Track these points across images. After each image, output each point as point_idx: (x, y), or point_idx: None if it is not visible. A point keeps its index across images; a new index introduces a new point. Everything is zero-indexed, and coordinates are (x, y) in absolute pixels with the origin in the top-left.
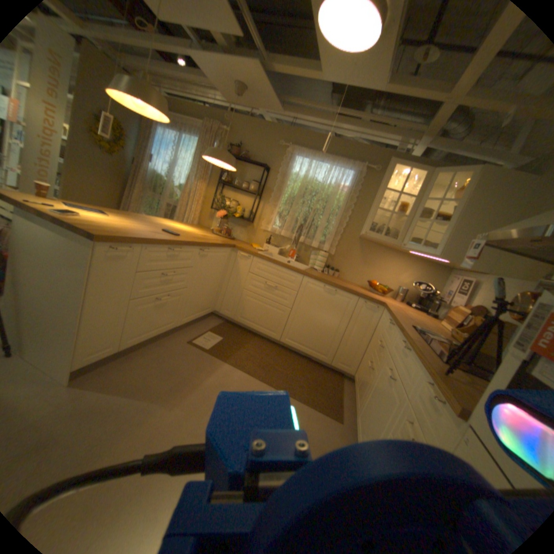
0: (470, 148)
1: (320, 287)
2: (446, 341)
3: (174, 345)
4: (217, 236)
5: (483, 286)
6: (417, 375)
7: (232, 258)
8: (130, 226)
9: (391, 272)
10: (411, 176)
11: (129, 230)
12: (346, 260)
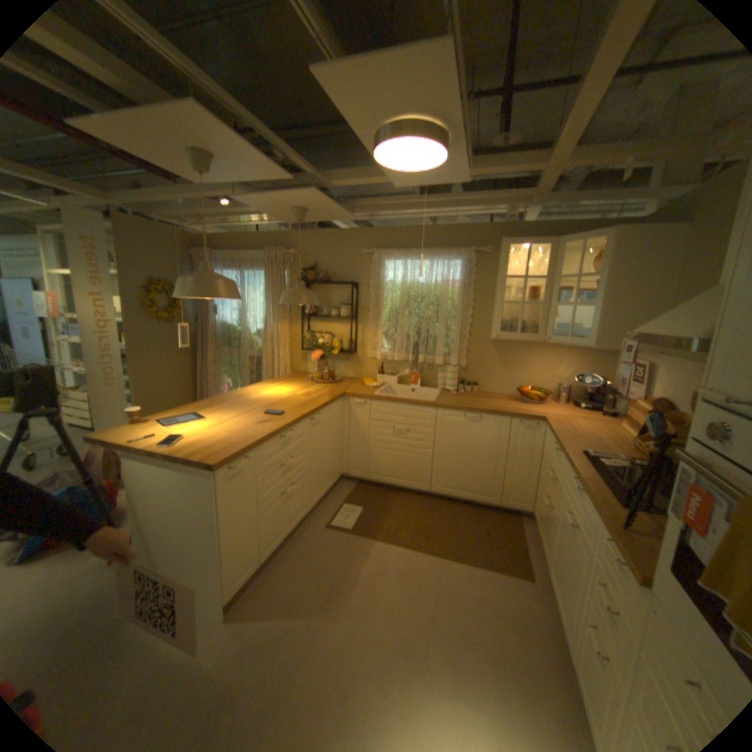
0: (597, 194)
1: (461, 416)
2: (628, 462)
3: (312, 536)
4: (320, 385)
5: (661, 370)
6: (598, 526)
7: (345, 408)
8: (232, 426)
9: (543, 368)
10: (534, 247)
11: (235, 436)
12: (482, 368)
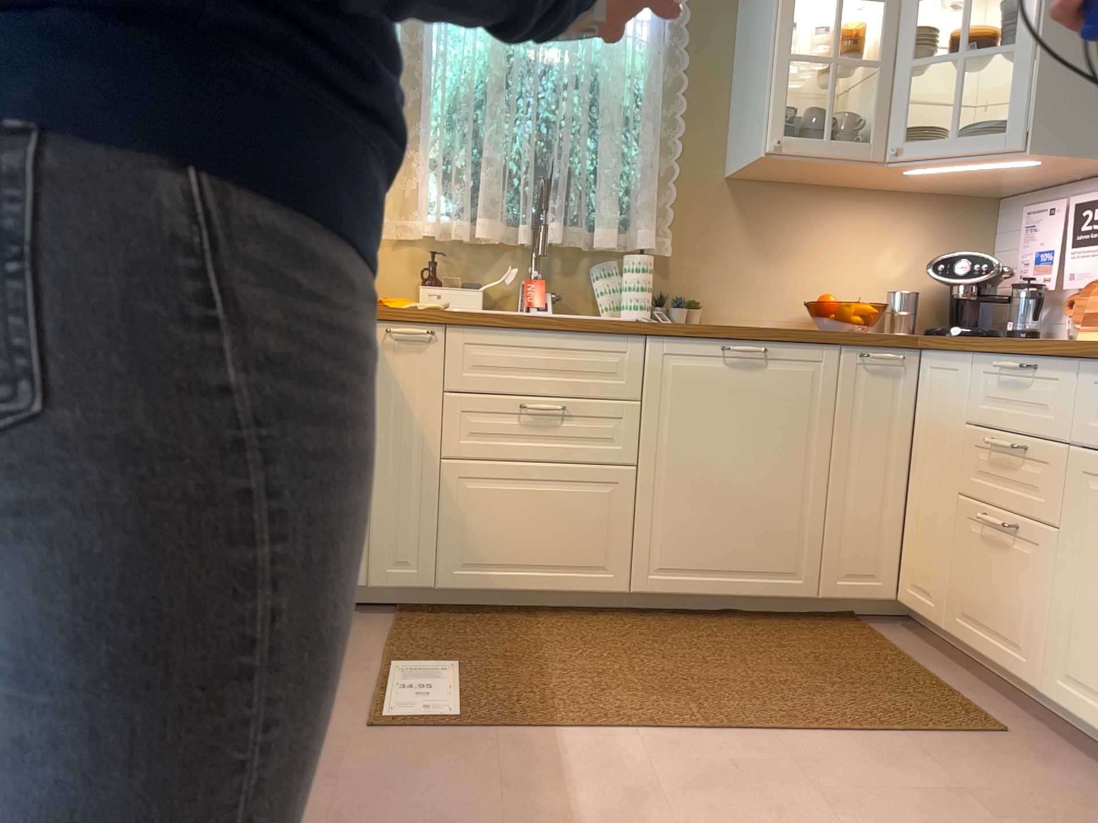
0: None
1: (715, 353)
2: None
3: (332, 756)
4: None
5: None
6: None
7: None
8: None
9: (848, 254)
10: None
11: None
12: (708, 259)
